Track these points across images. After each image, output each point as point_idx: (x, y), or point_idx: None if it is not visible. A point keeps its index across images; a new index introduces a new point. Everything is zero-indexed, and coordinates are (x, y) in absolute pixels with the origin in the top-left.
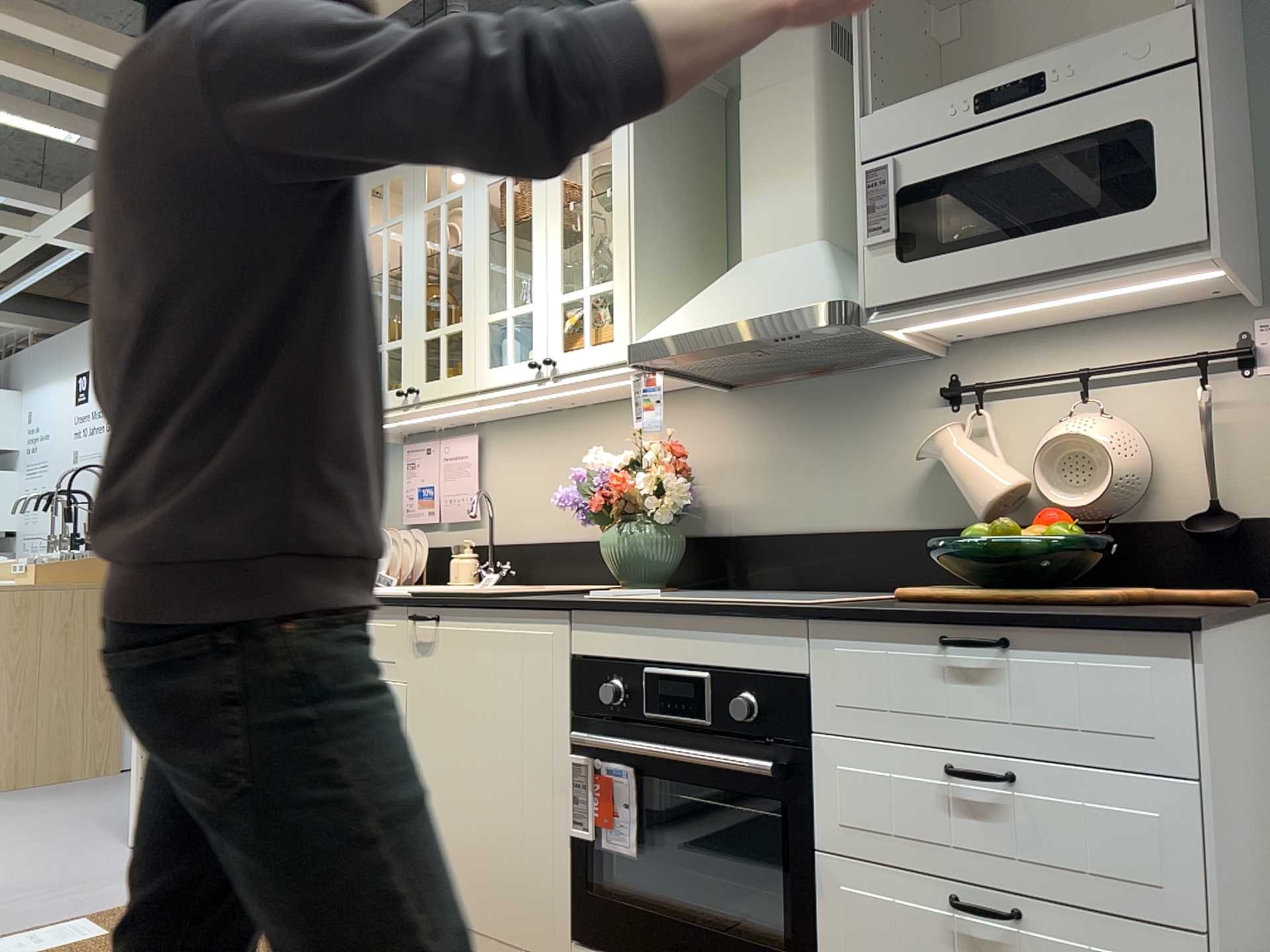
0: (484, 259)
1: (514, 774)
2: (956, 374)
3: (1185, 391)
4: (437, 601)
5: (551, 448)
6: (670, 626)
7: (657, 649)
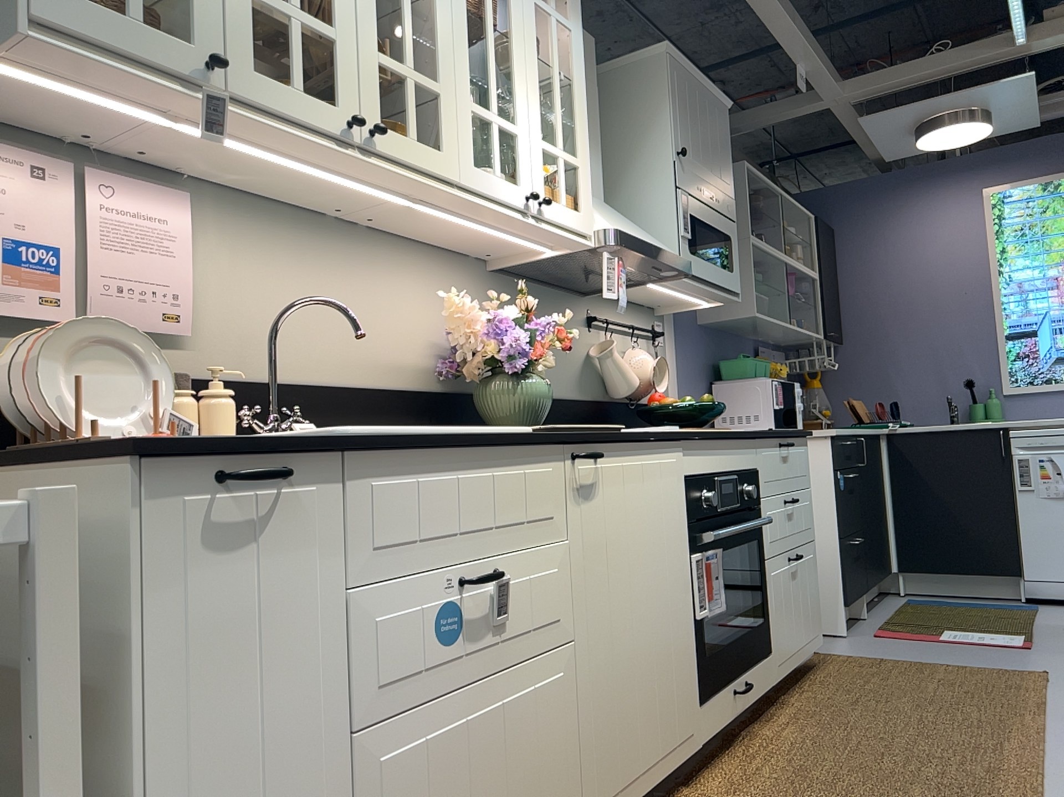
0: (465, 32)
1: (664, 591)
2: (592, 309)
3: (647, 345)
4: (600, 435)
5: (314, 262)
6: (722, 446)
7: (719, 463)
